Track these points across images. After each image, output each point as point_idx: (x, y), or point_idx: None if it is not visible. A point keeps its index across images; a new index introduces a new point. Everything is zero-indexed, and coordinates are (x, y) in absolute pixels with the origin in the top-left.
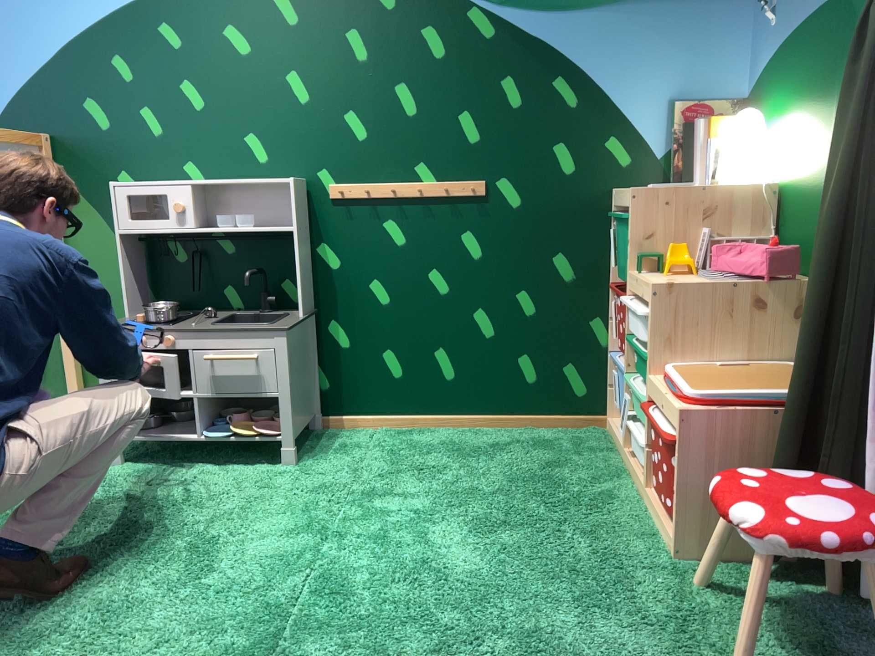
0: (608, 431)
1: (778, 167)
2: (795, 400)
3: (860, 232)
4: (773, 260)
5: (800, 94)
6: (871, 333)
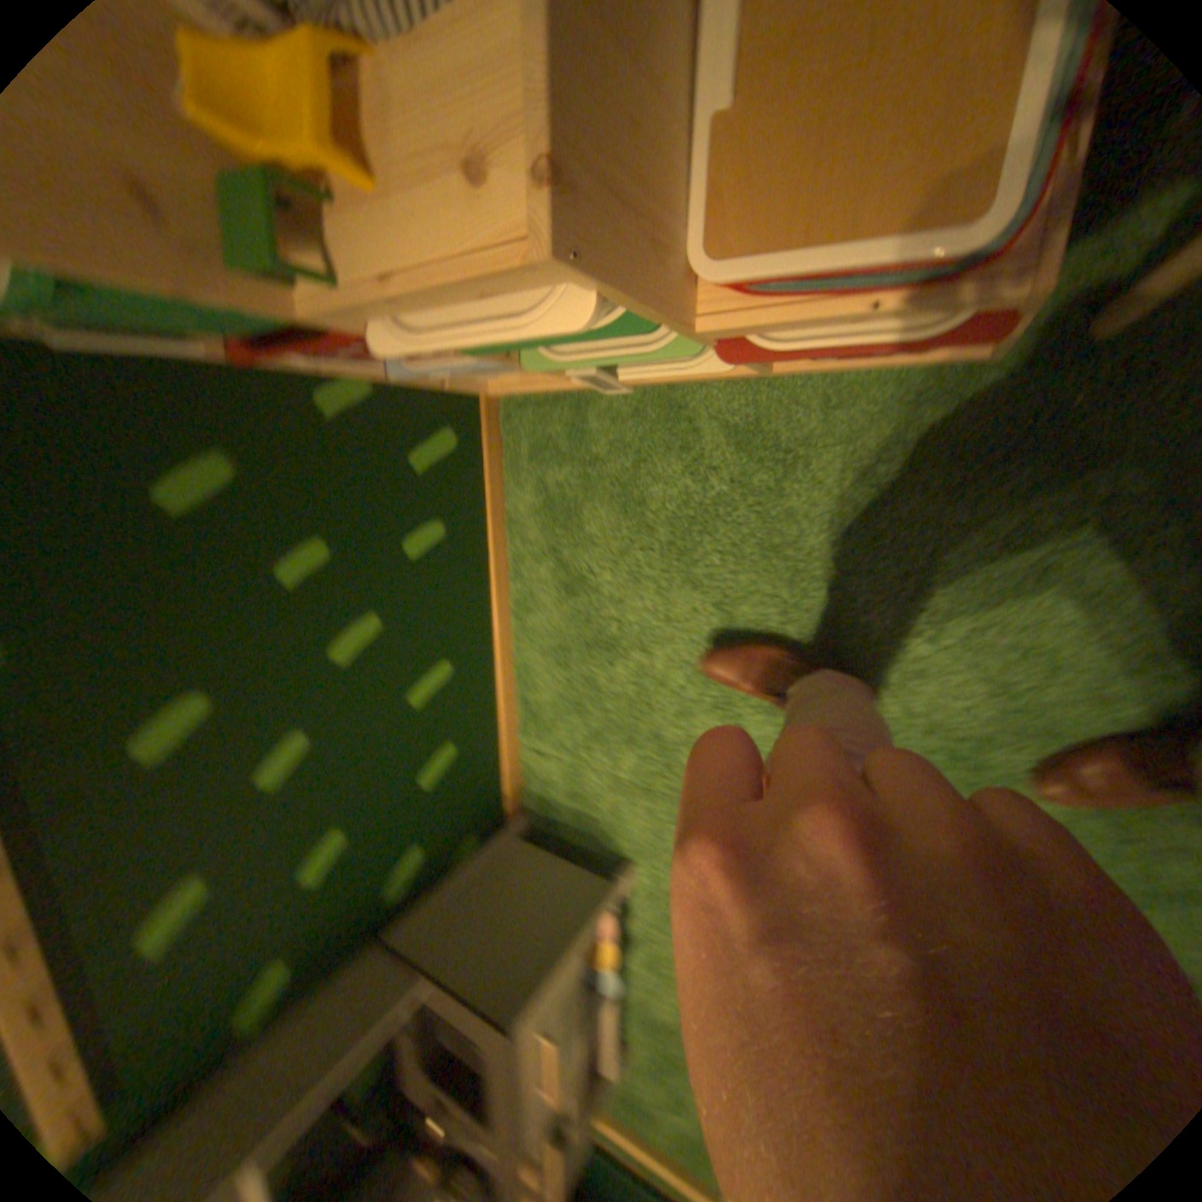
0: (516, 387)
1: None
2: None
3: None
4: None
5: None
6: None
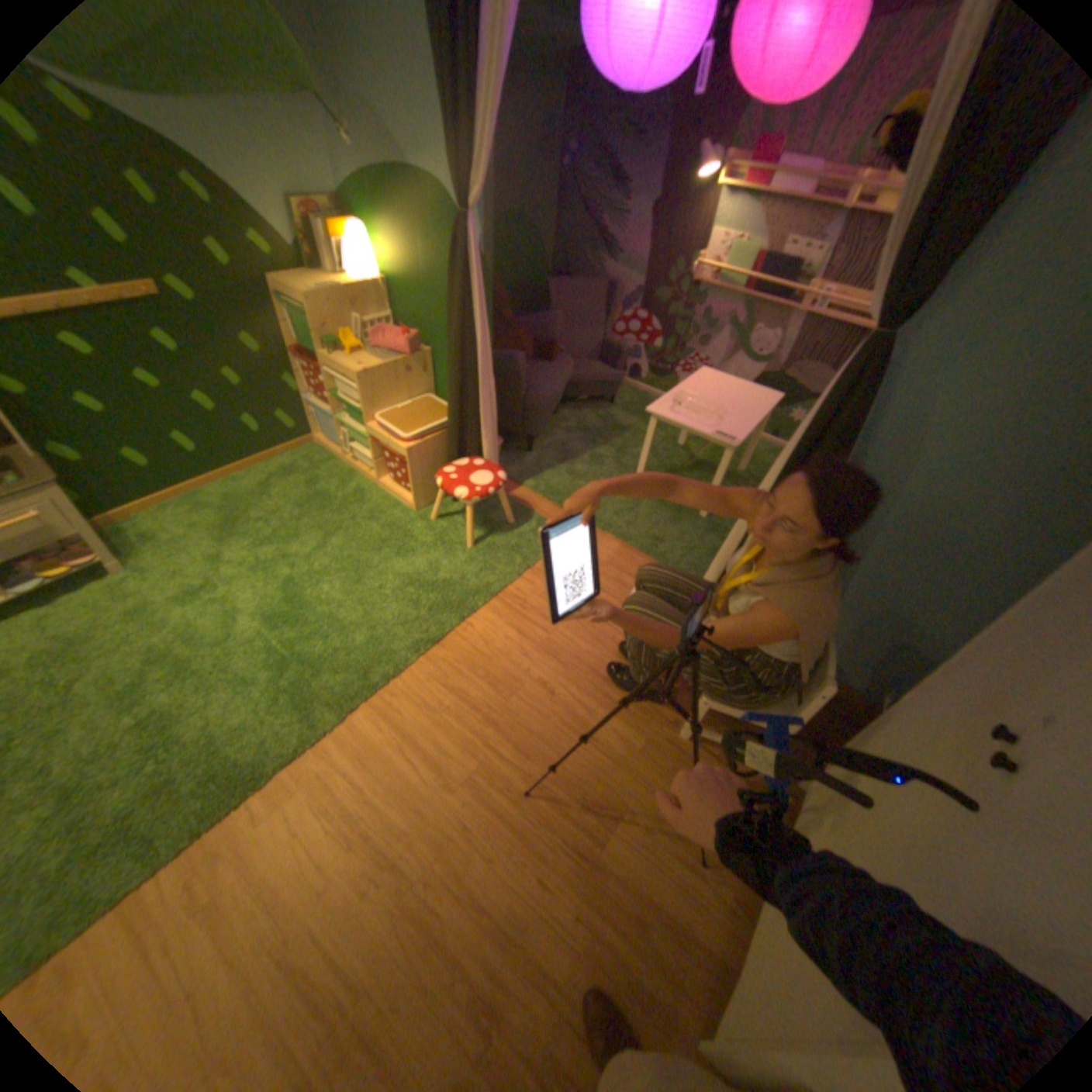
0: (318, 446)
1: (380, 265)
2: (449, 430)
3: (466, 352)
4: (410, 346)
5: (389, 221)
6: (476, 396)
